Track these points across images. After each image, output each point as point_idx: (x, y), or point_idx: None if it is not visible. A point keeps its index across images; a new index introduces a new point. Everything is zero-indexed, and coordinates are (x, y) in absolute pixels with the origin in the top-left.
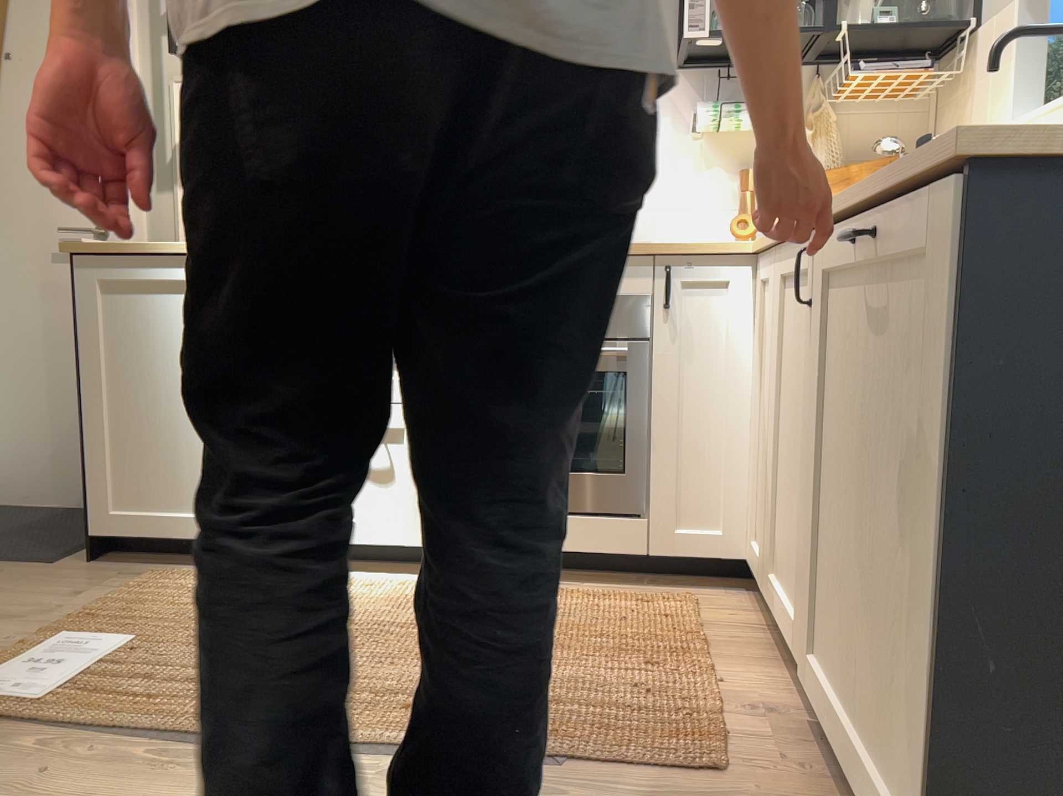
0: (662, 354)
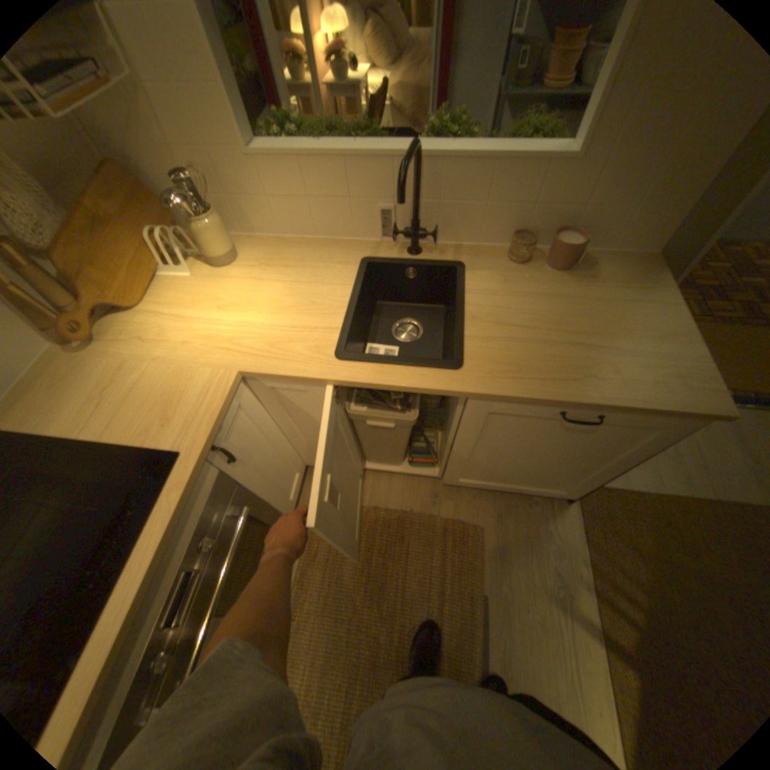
0: (241, 479)
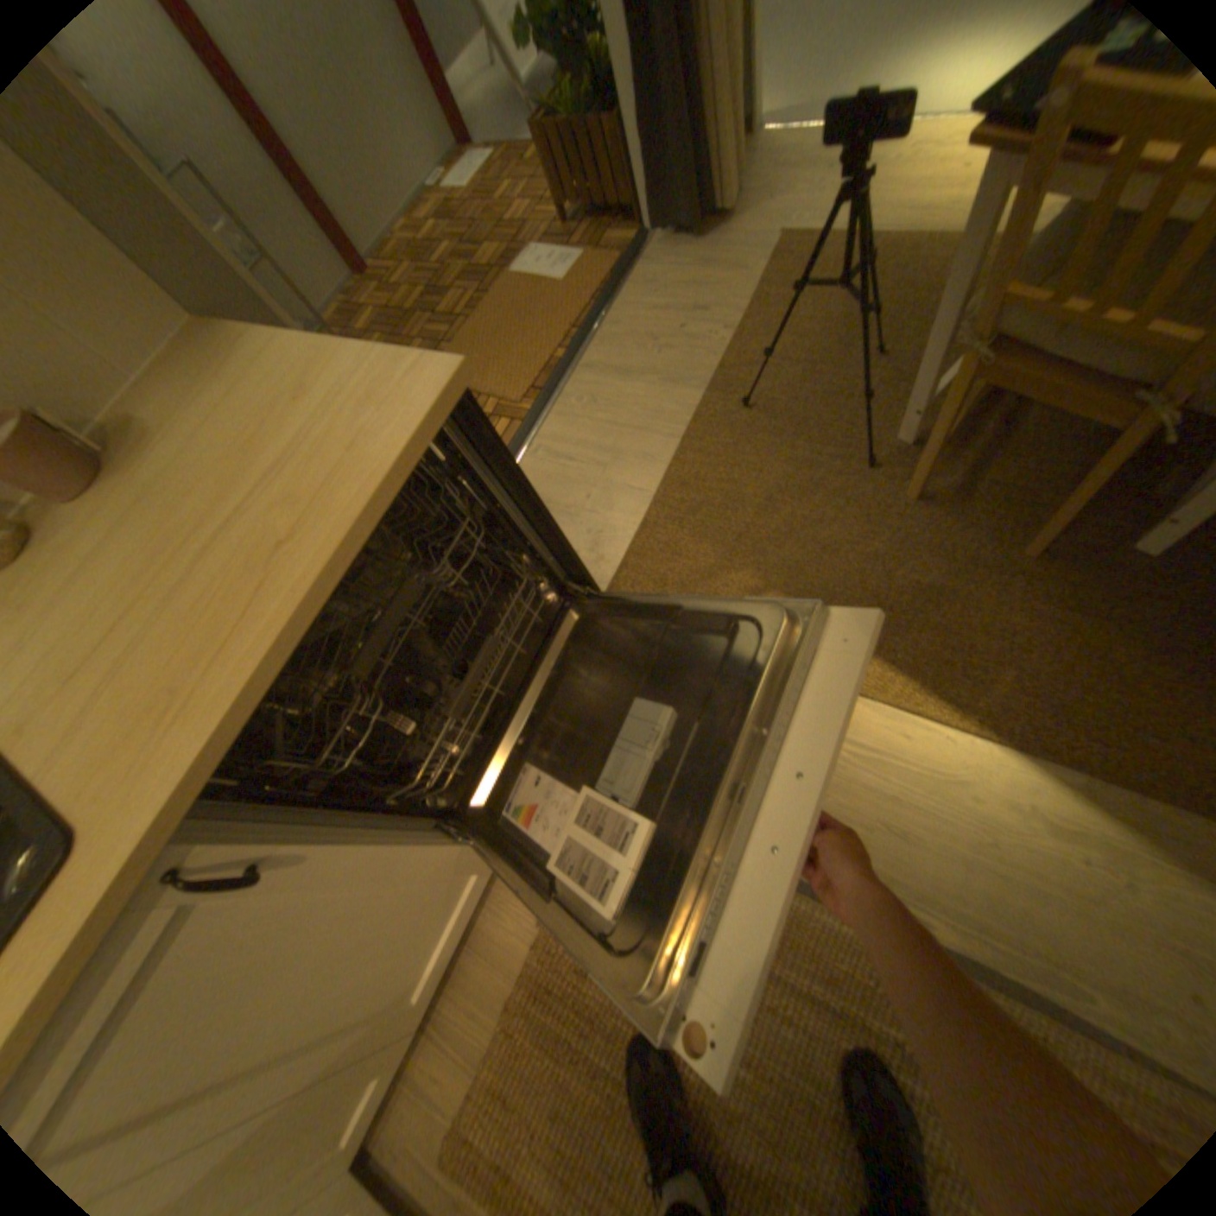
0: None
